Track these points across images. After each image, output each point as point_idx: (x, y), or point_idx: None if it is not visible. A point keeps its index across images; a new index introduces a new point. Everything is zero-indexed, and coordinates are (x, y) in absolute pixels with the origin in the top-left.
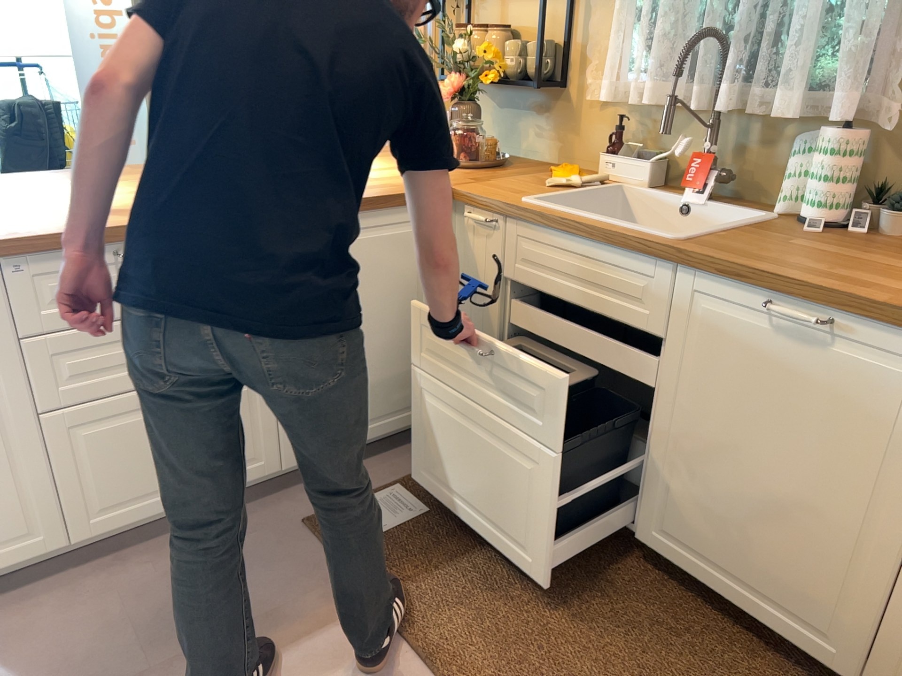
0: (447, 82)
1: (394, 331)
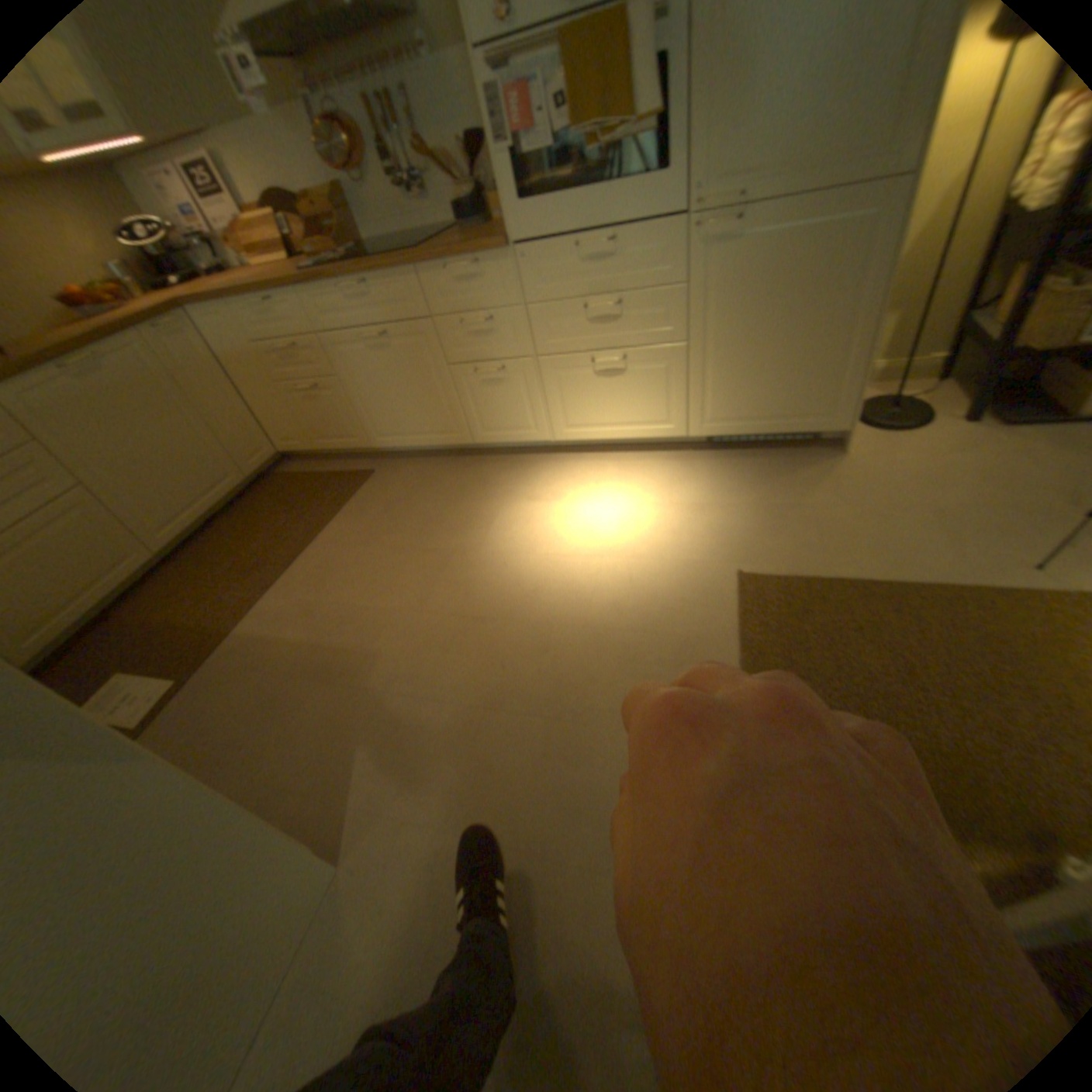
0: None
1: None
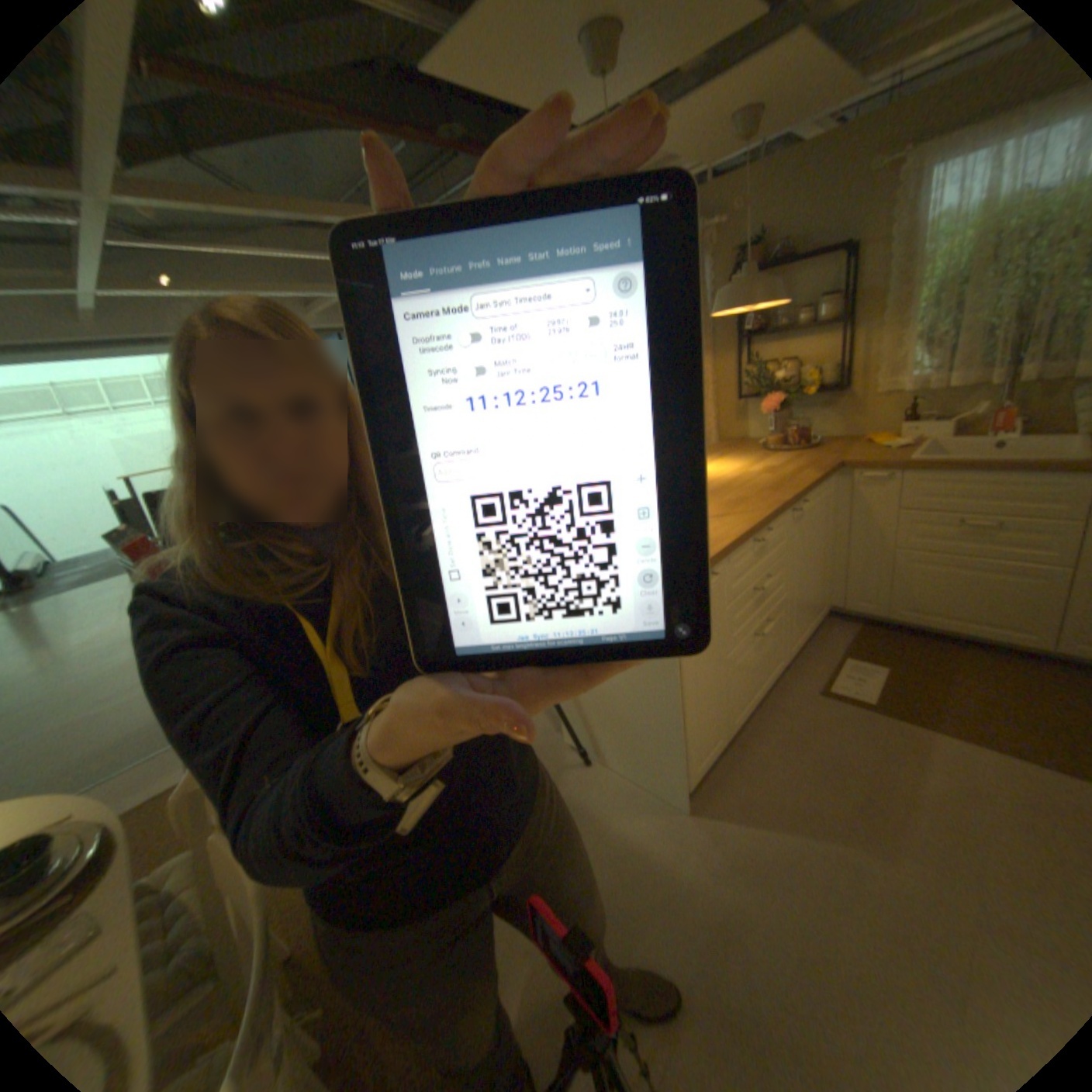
0: (769, 398)
1: (821, 560)
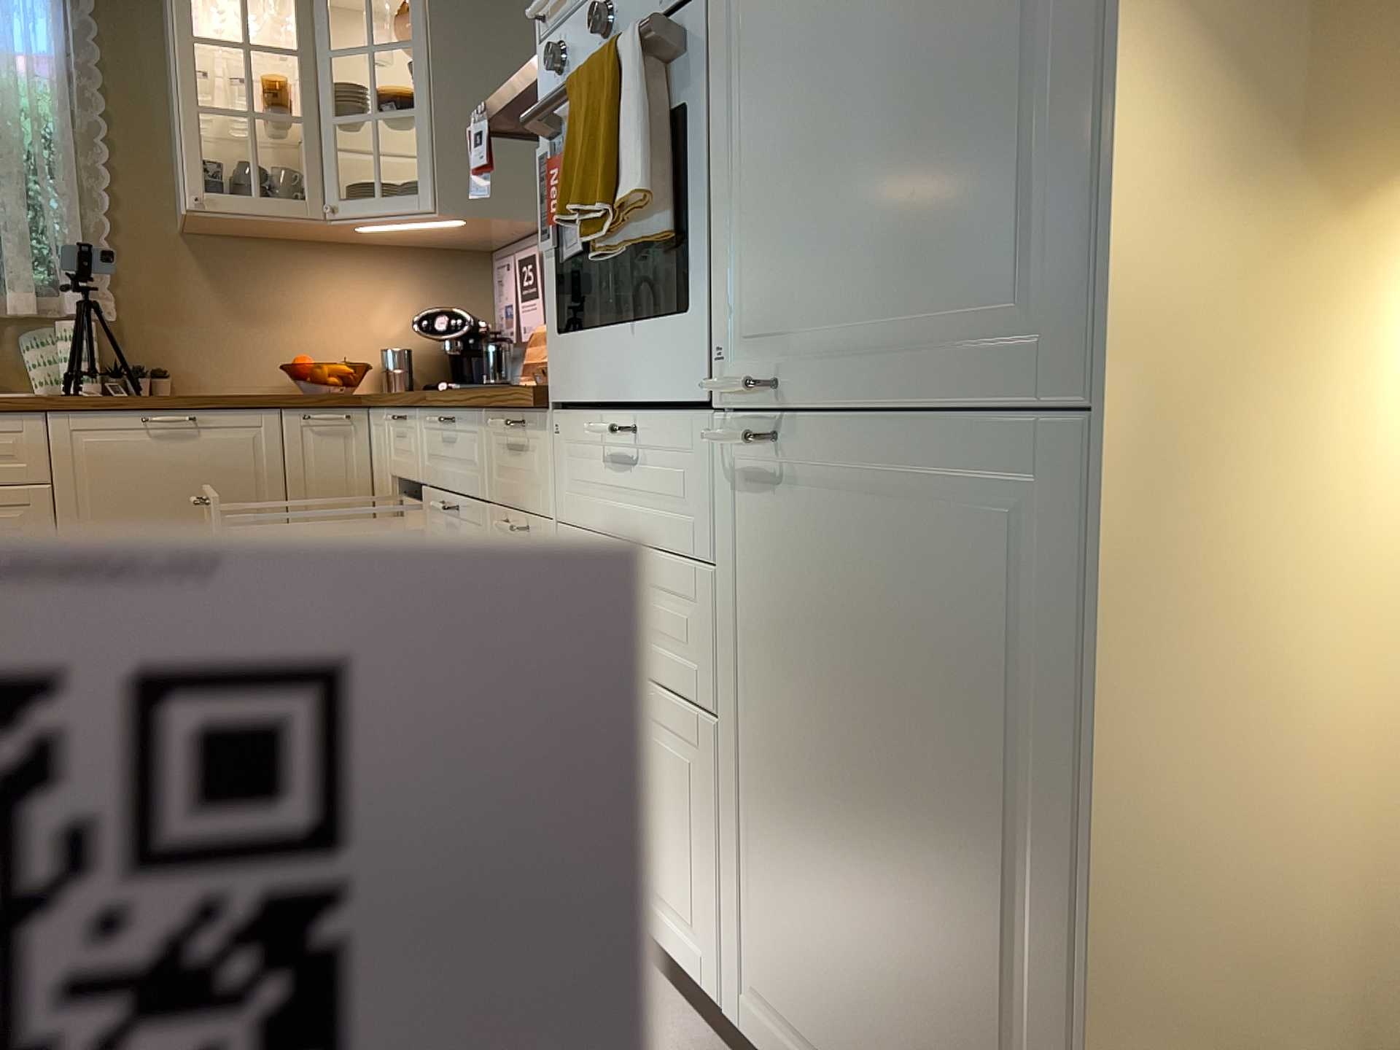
0: None
1: None
